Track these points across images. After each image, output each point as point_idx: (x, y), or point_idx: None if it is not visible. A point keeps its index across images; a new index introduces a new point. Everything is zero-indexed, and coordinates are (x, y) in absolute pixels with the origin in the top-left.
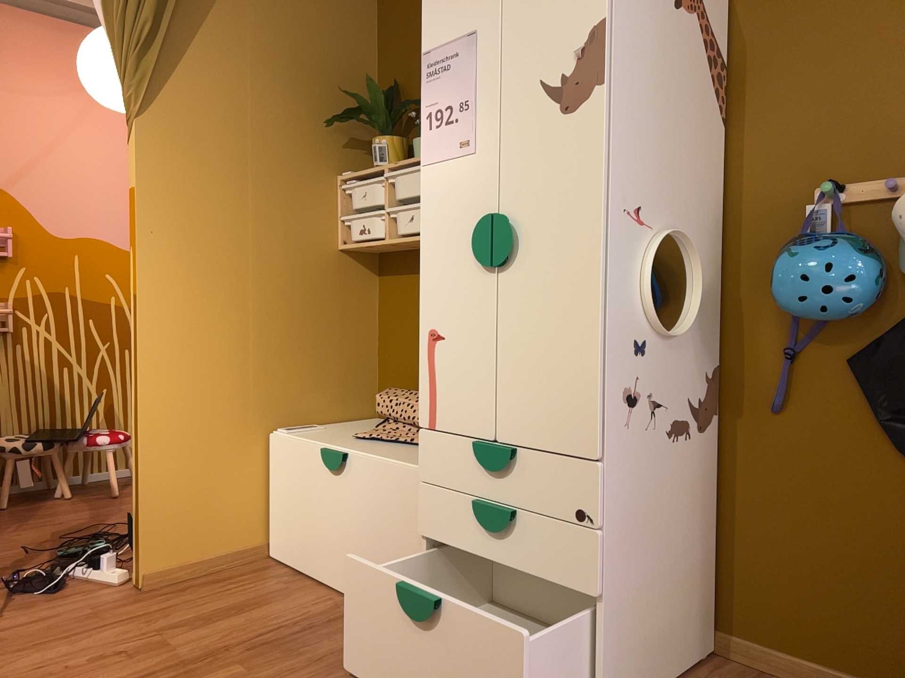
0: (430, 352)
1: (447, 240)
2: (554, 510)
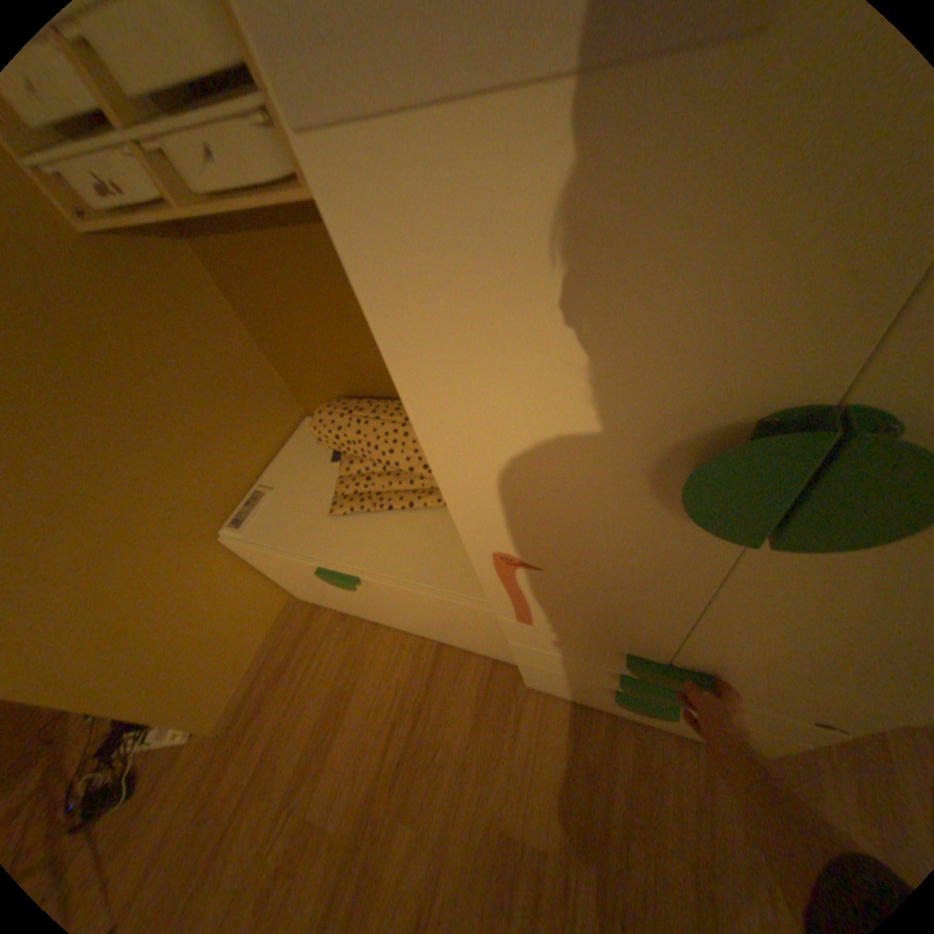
0: (503, 570)
1: (528, 429)
2: (768, 710)
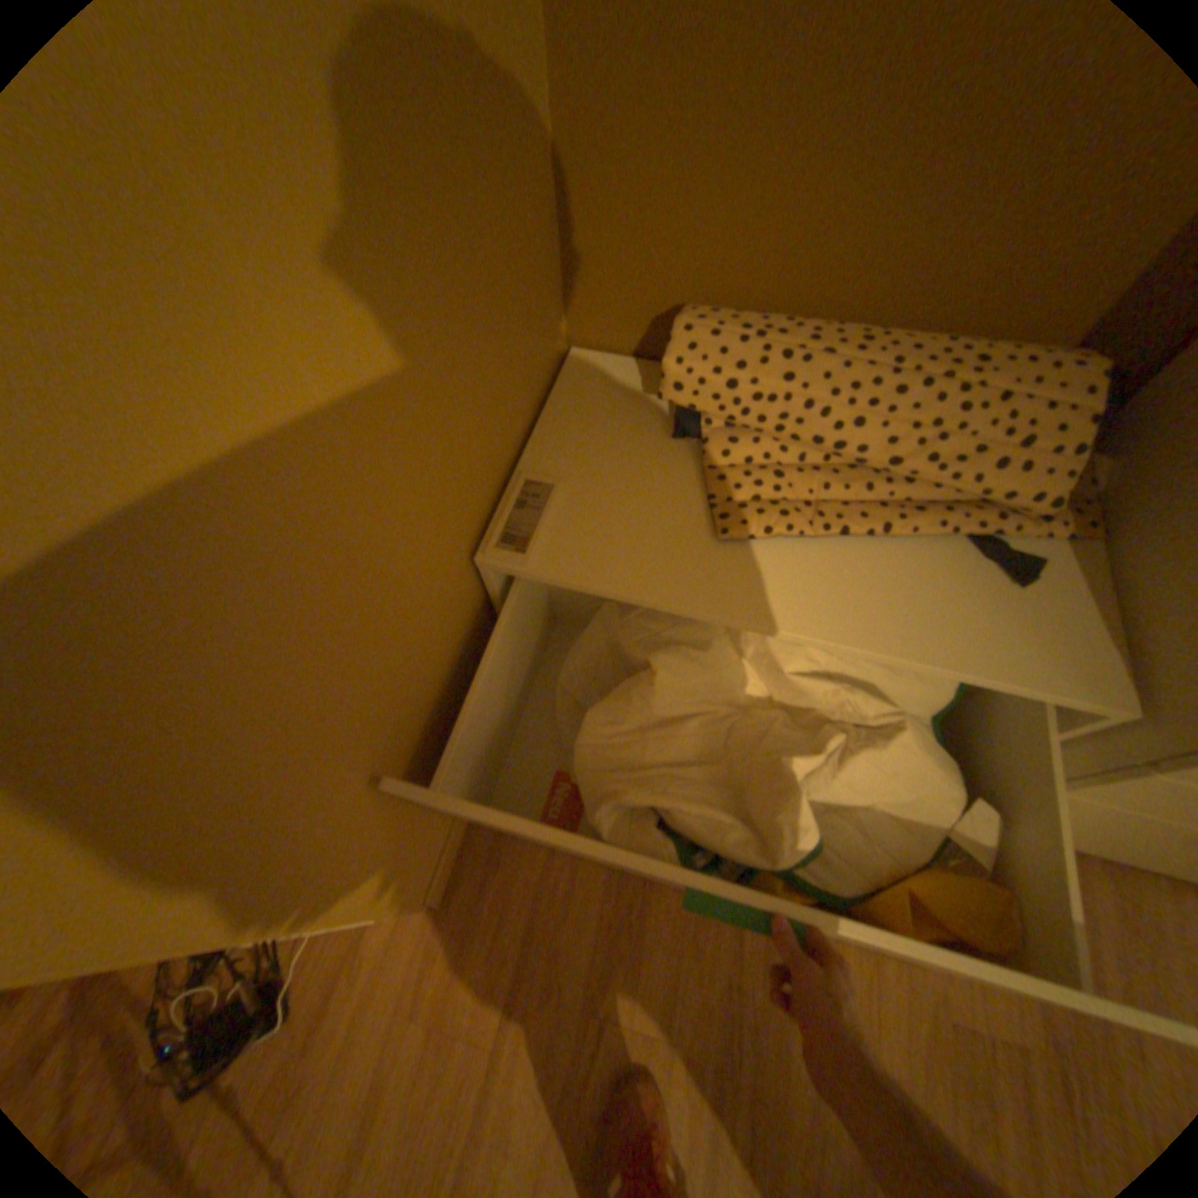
0: None
1: None
2: None
